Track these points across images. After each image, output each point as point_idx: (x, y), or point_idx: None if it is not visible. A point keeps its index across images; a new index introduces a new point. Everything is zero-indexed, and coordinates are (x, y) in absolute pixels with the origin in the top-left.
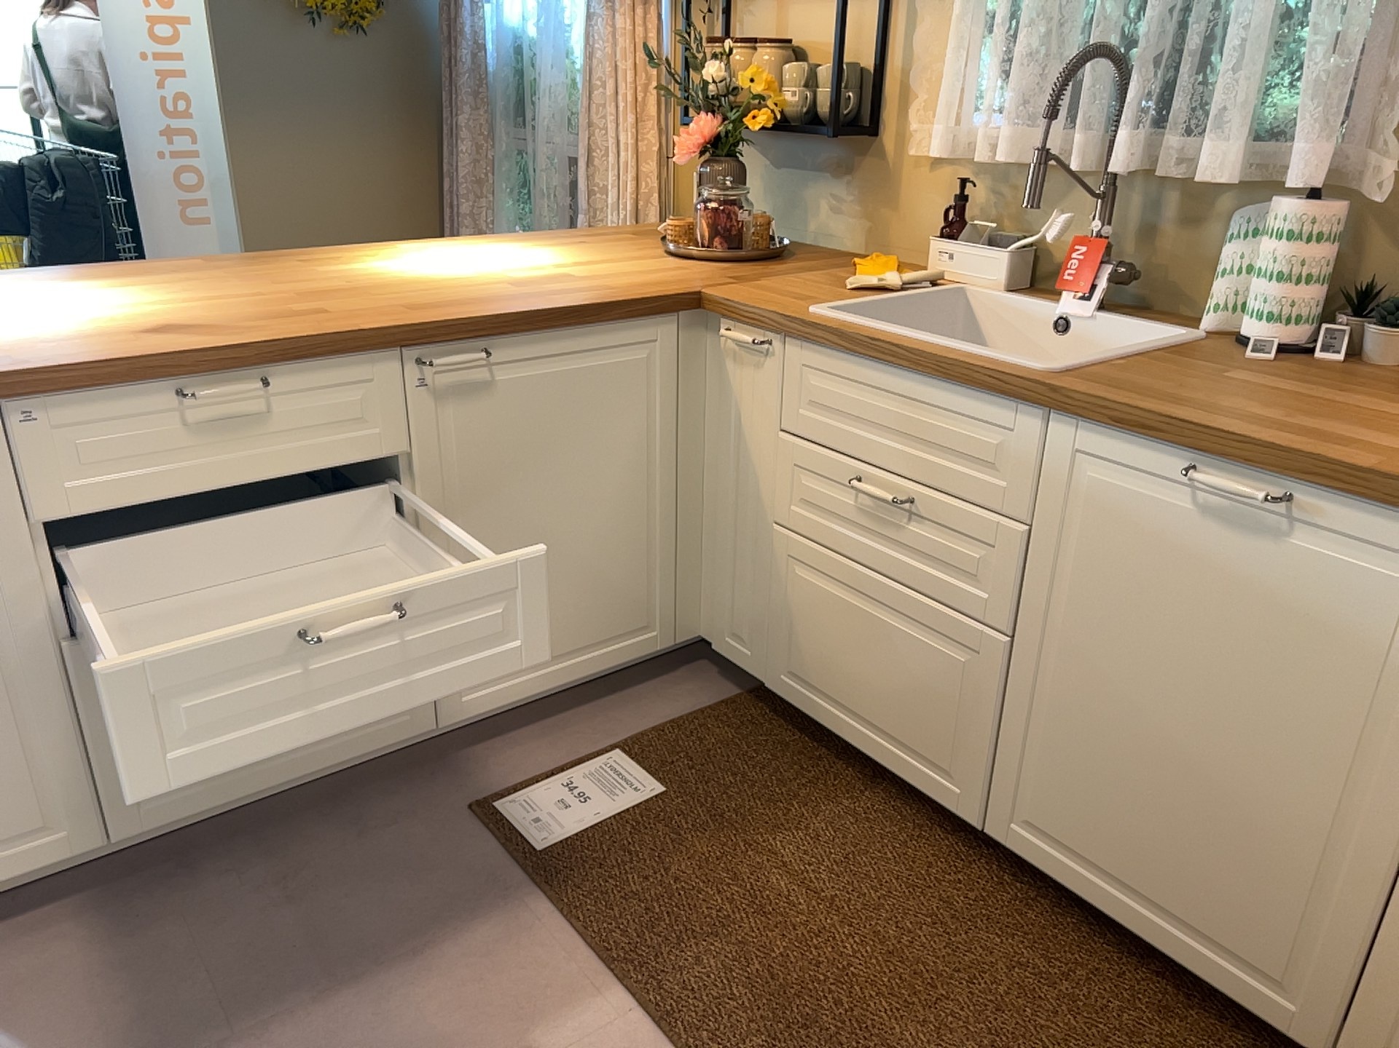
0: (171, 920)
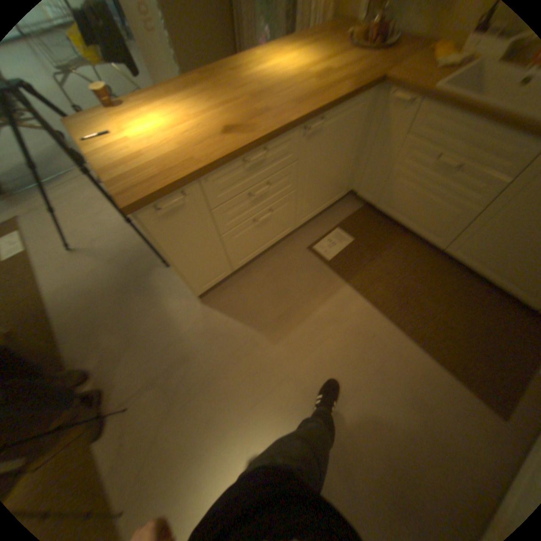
0: (250, 287)
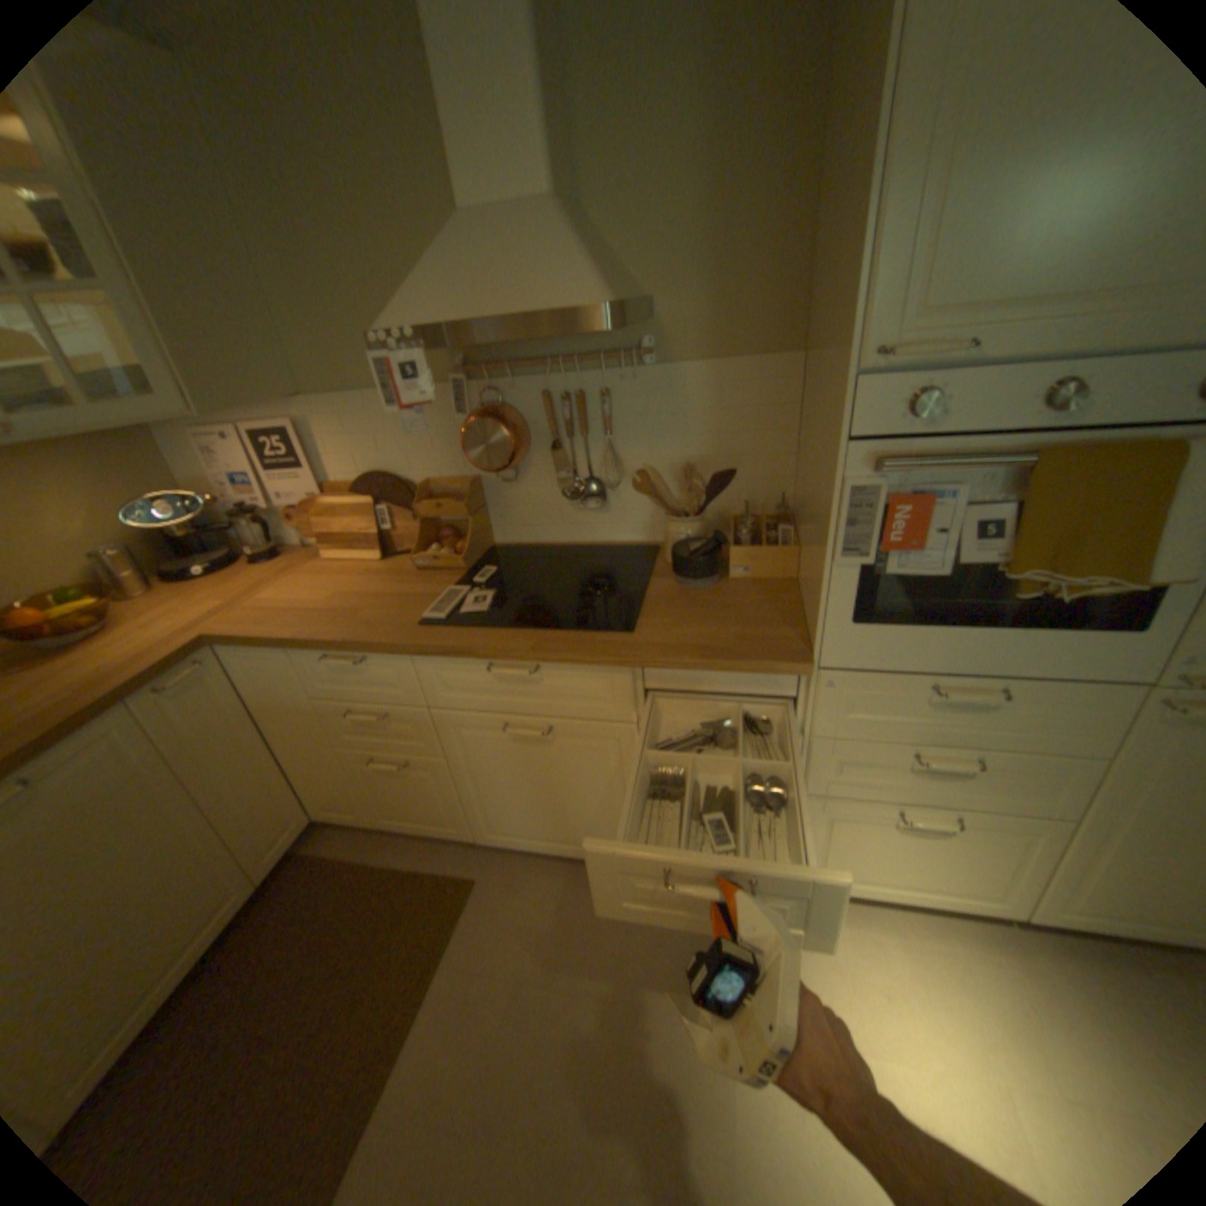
0: None
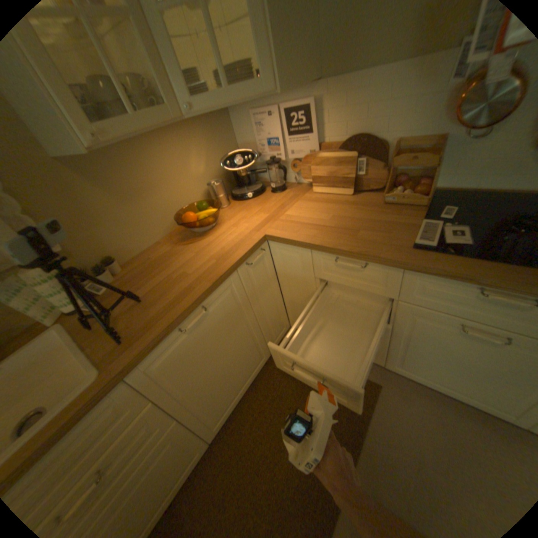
0: None
